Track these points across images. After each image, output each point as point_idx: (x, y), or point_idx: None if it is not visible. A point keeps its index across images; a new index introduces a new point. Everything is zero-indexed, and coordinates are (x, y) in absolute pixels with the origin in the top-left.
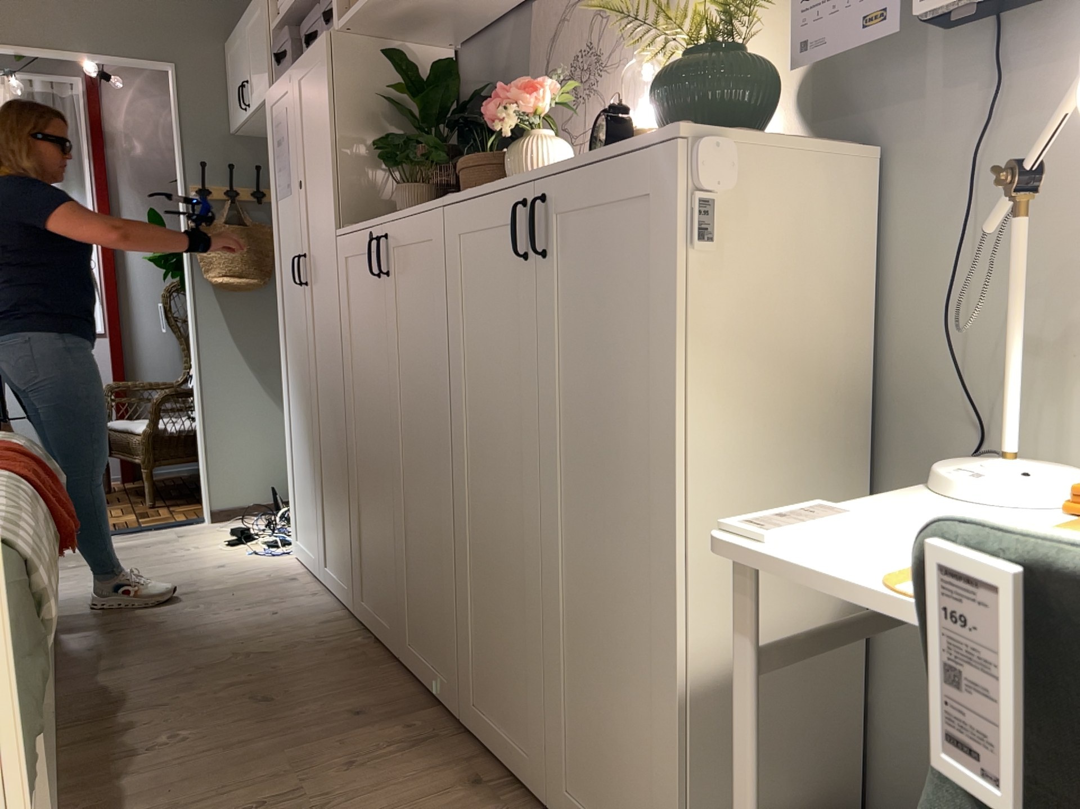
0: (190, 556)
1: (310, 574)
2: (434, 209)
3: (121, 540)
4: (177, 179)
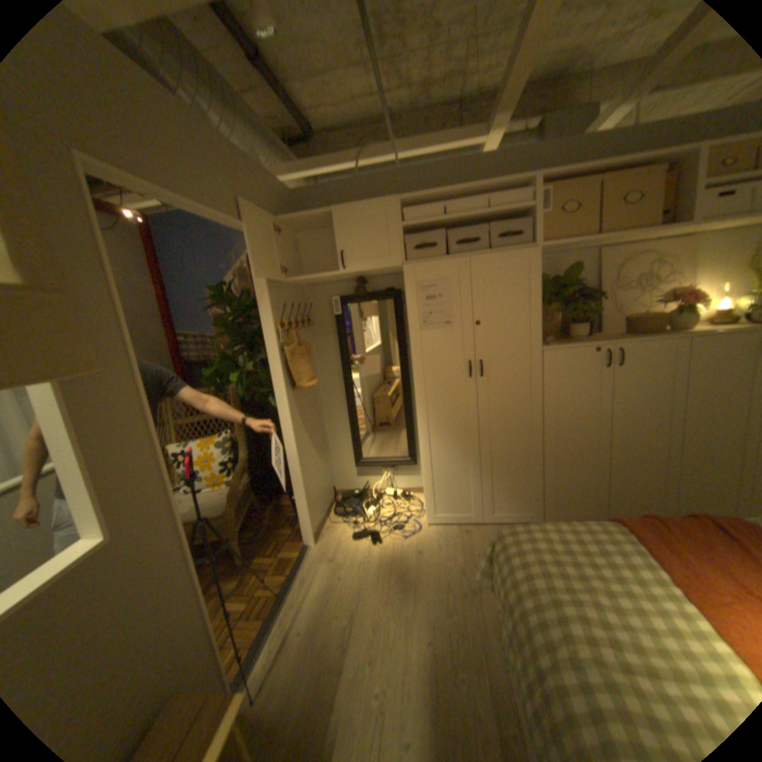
0: (384, 562)
1: (461, 525)
2: (680, 339)
3: (305, 591)
4: (262, 318)
